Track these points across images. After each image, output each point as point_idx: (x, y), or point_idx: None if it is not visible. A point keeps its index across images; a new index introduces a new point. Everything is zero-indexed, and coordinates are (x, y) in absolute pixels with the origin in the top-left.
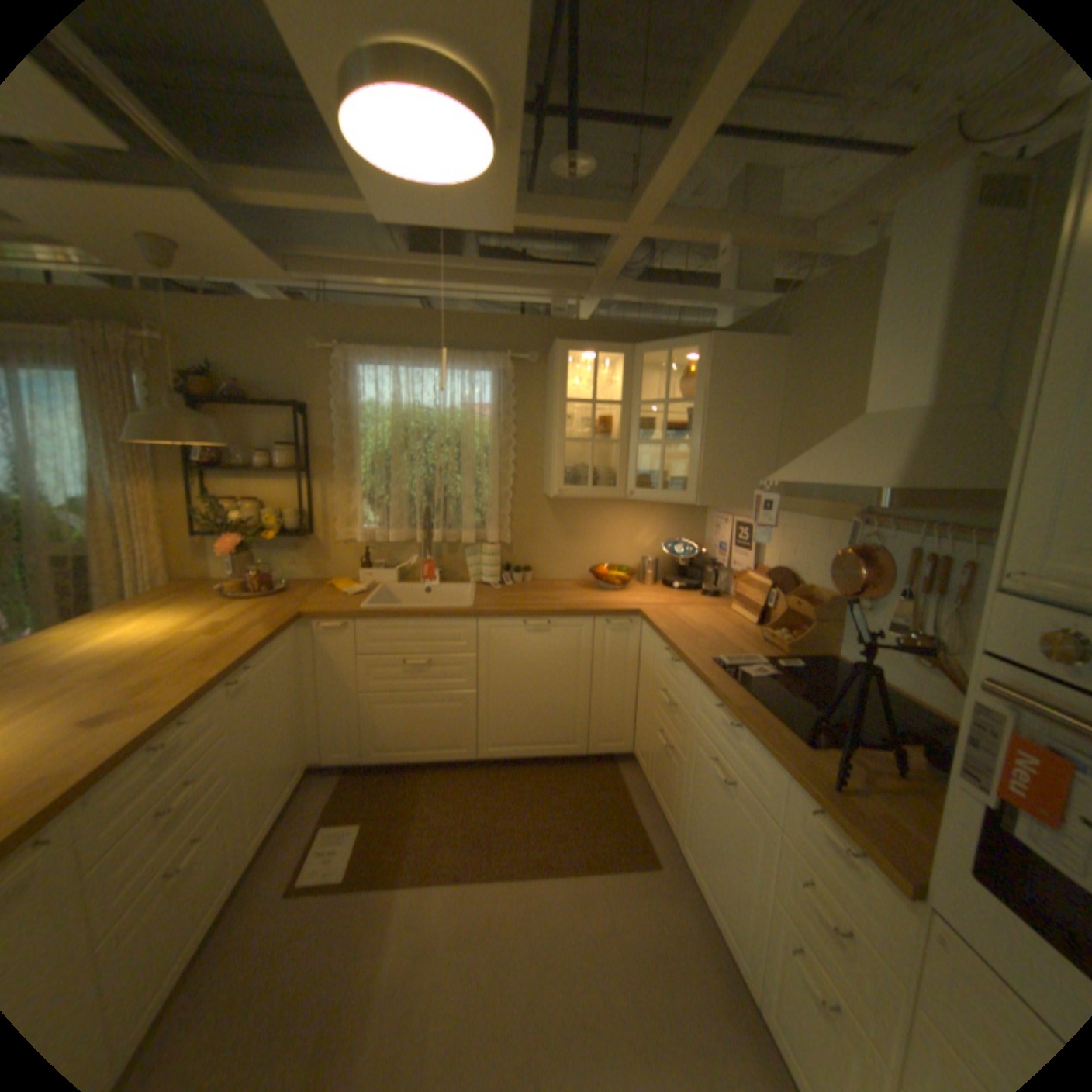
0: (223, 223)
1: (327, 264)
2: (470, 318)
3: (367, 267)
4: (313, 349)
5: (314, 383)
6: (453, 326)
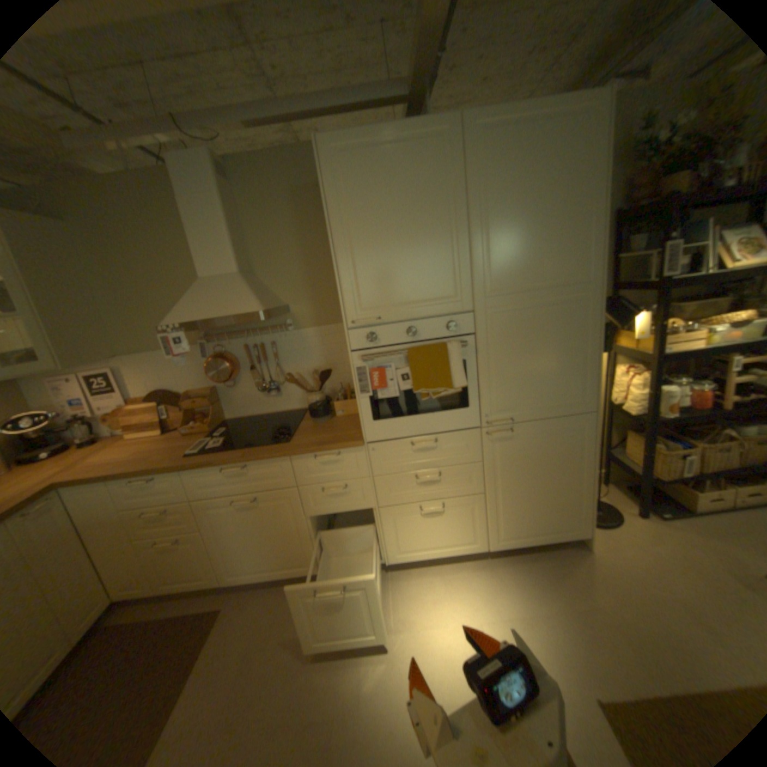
0: None
1: None
2: None
3: None
4: None
5: None
6: None
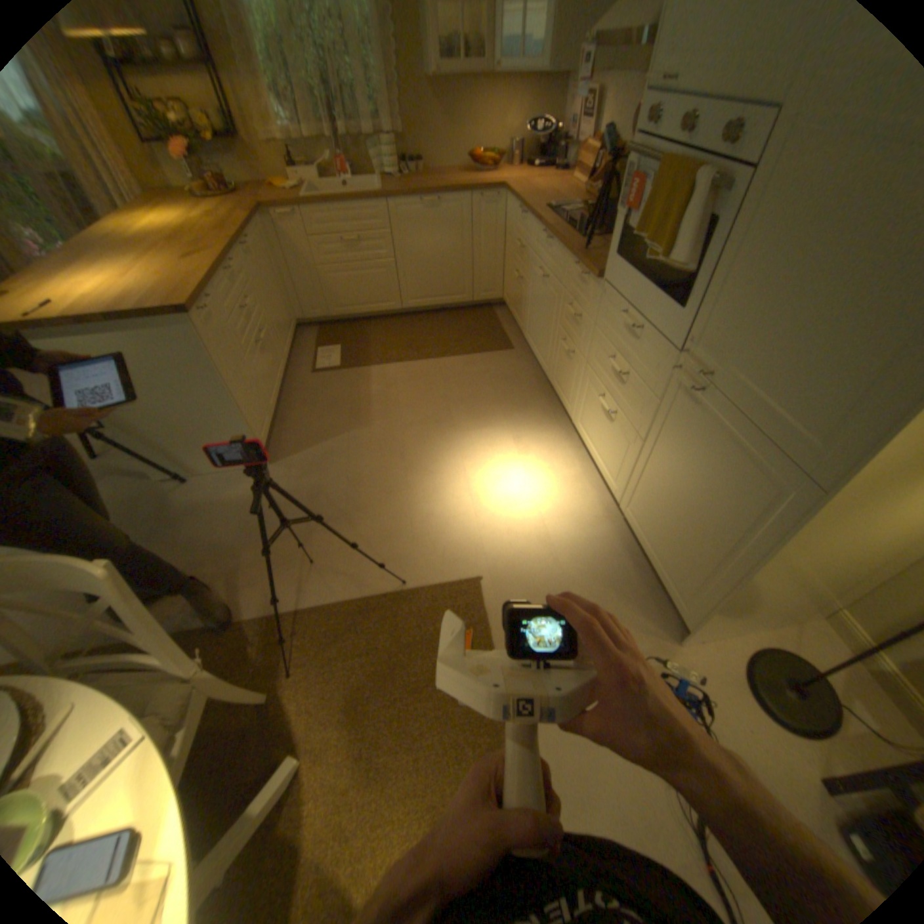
0: None
1: None
2: None
3: None
4: None
5: None
6: None
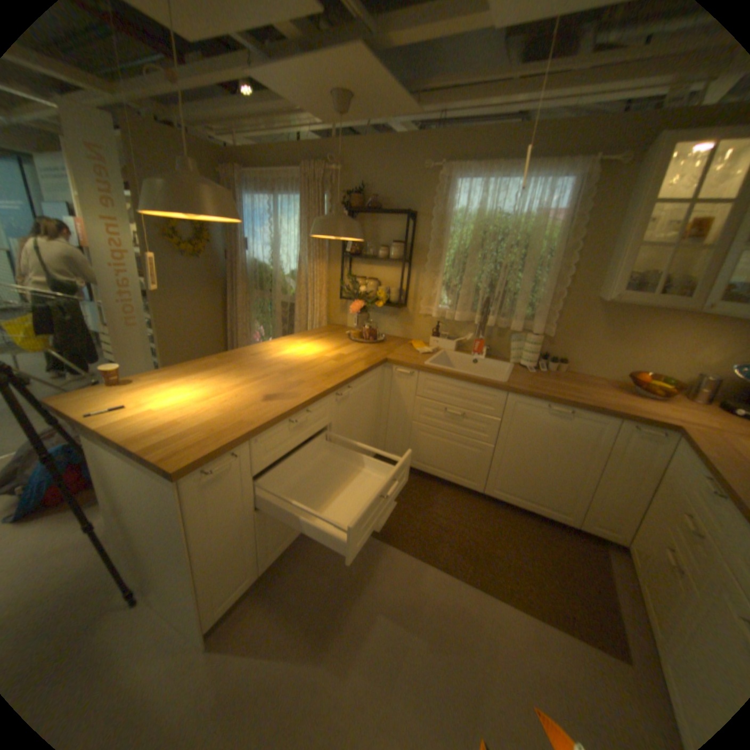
0: (378, 65)
1: (449, 93)
2: (566, 123)
3: (480, 89)
4: (427, 168)
5: (424, 195)
6: (546, 134)
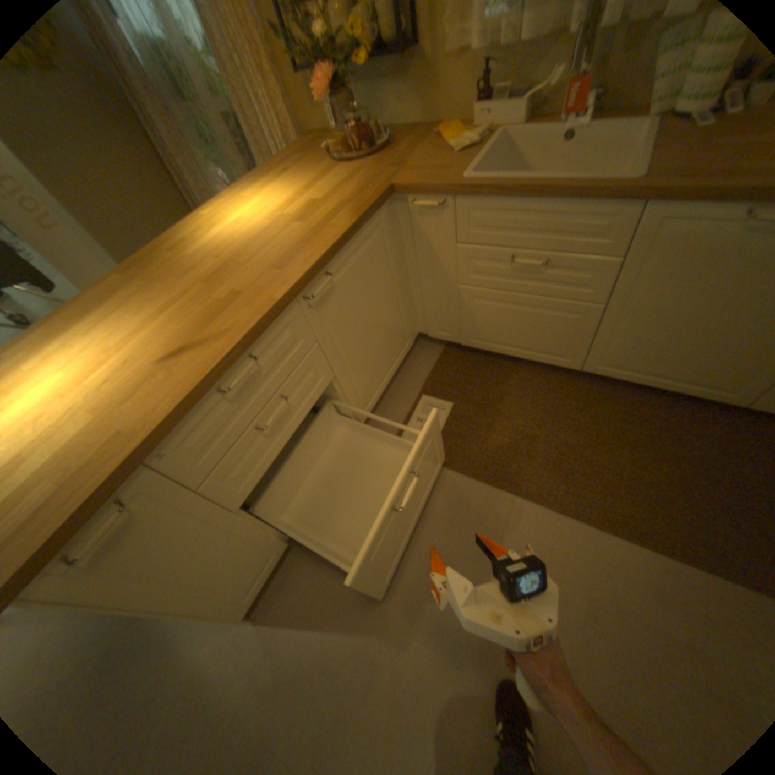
0: None
1: None
2: None
3: None
4: None
5: None
6: None
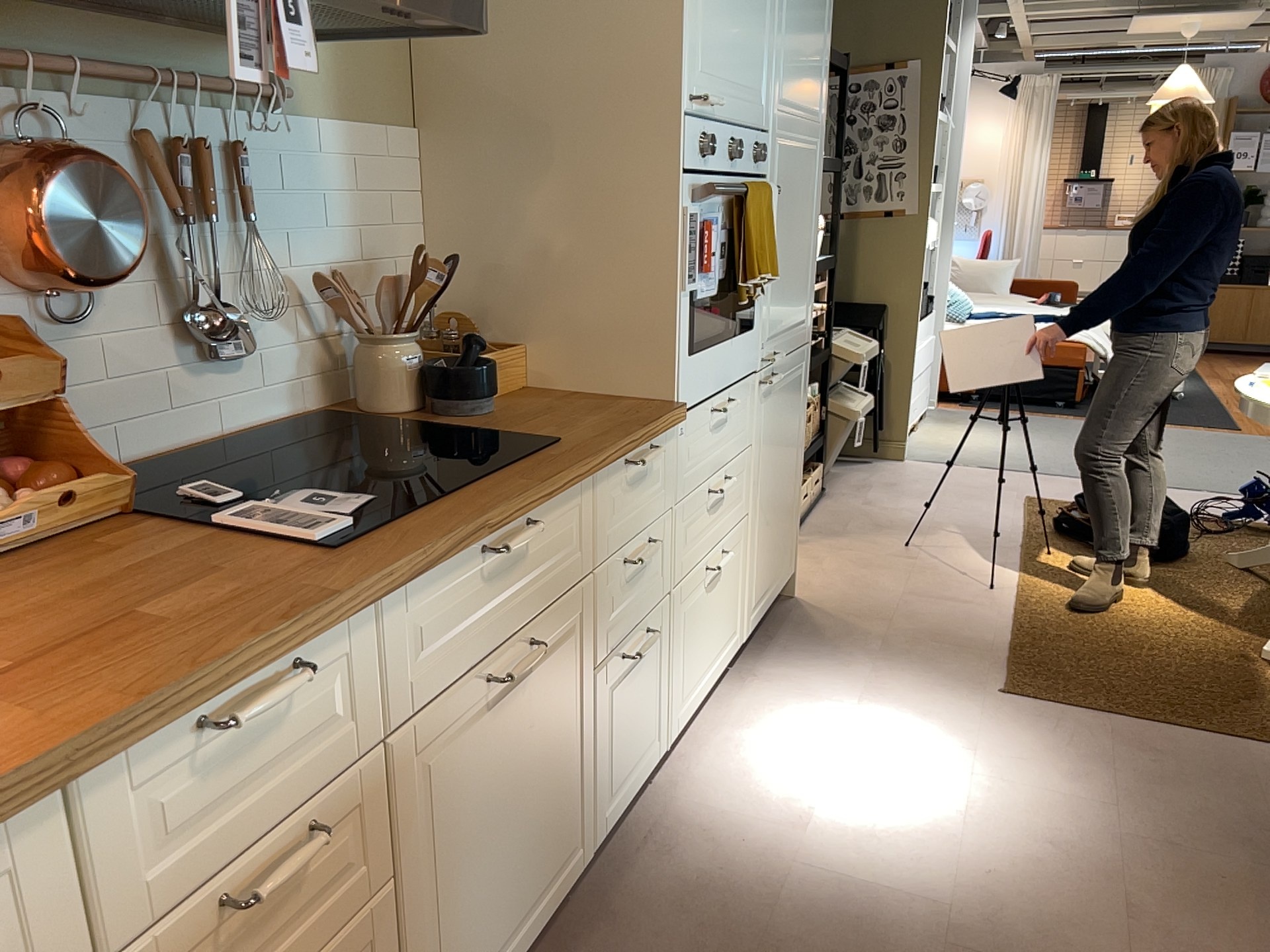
0: None
1: None
2: None
3: None
4: None
5: None
6: None
